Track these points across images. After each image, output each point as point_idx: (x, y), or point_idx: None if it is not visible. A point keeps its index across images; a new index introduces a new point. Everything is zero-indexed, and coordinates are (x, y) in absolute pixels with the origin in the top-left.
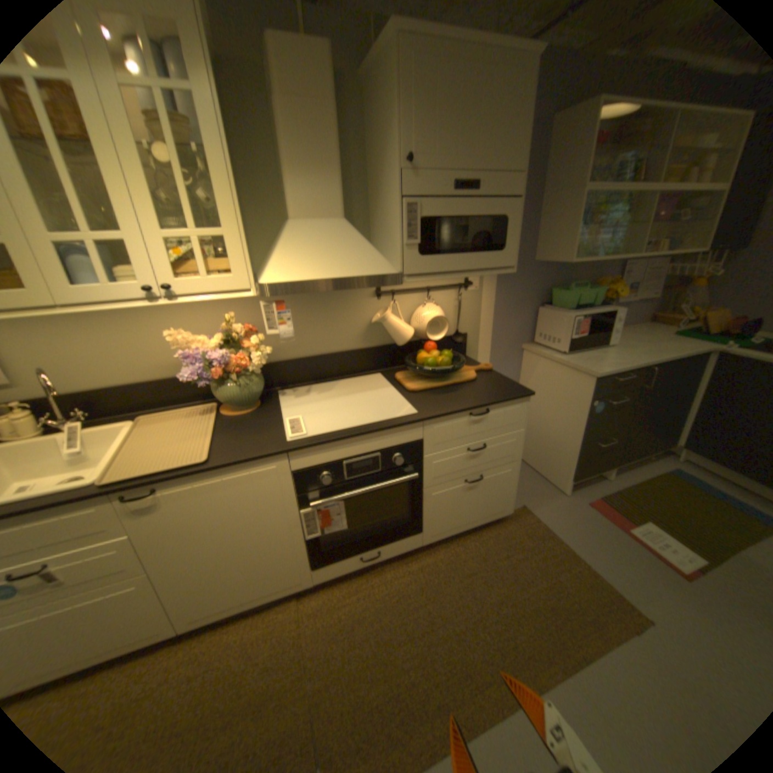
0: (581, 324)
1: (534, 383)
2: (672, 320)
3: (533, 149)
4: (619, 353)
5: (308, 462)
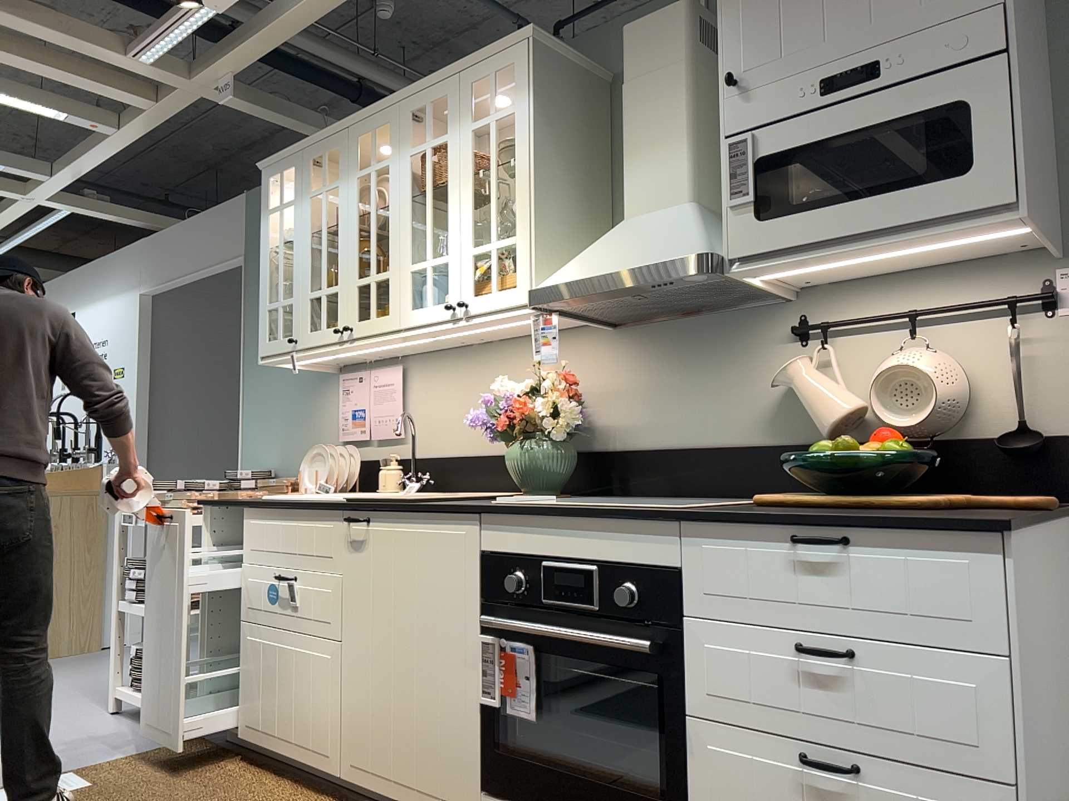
0: None
1: None
2: None
3: None
4: None
5: (499, 542)
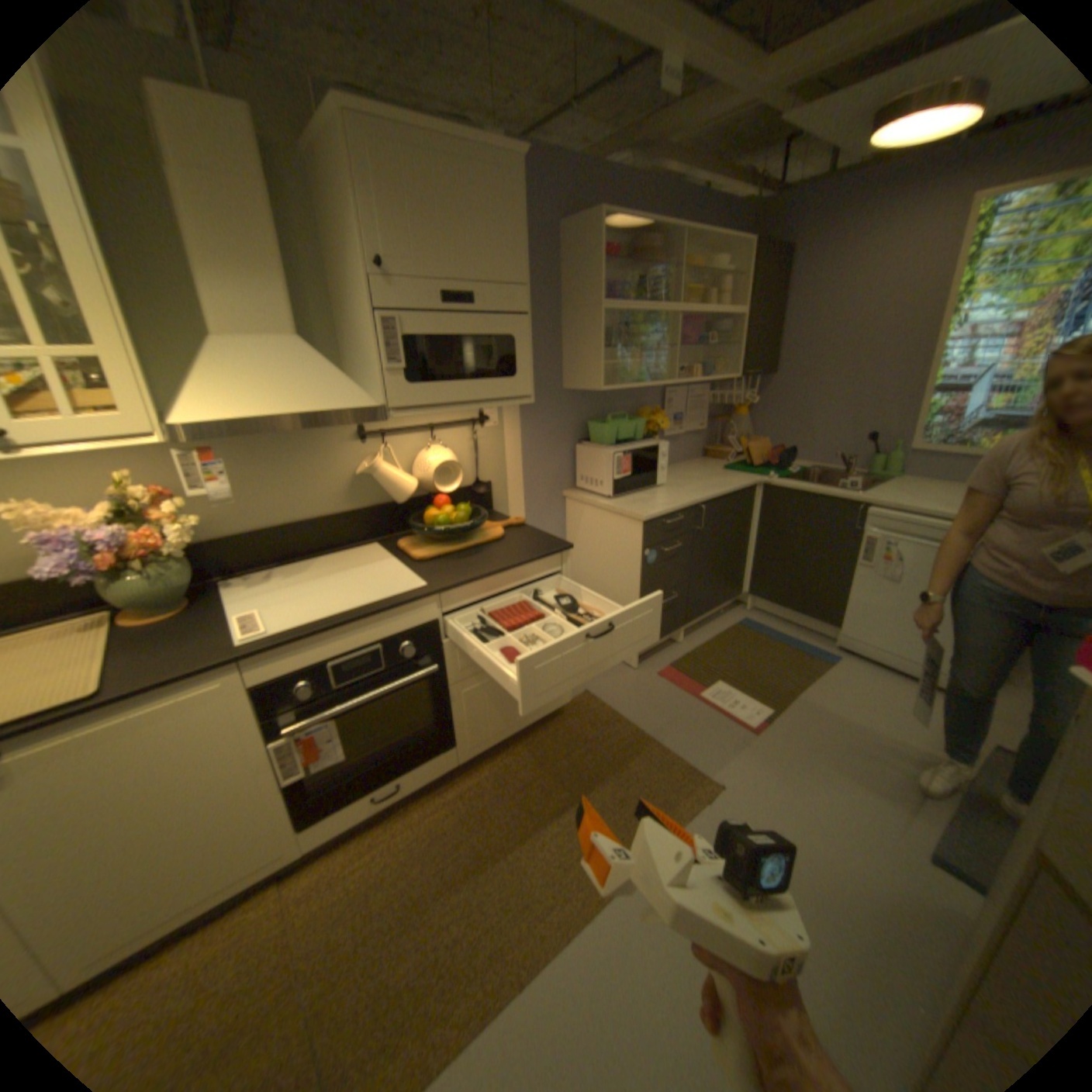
0: (621, 462)
1: (582, 538)
2: (721, 453)
3: (543, 258)
4: (667, 493)
5: (273, 670)
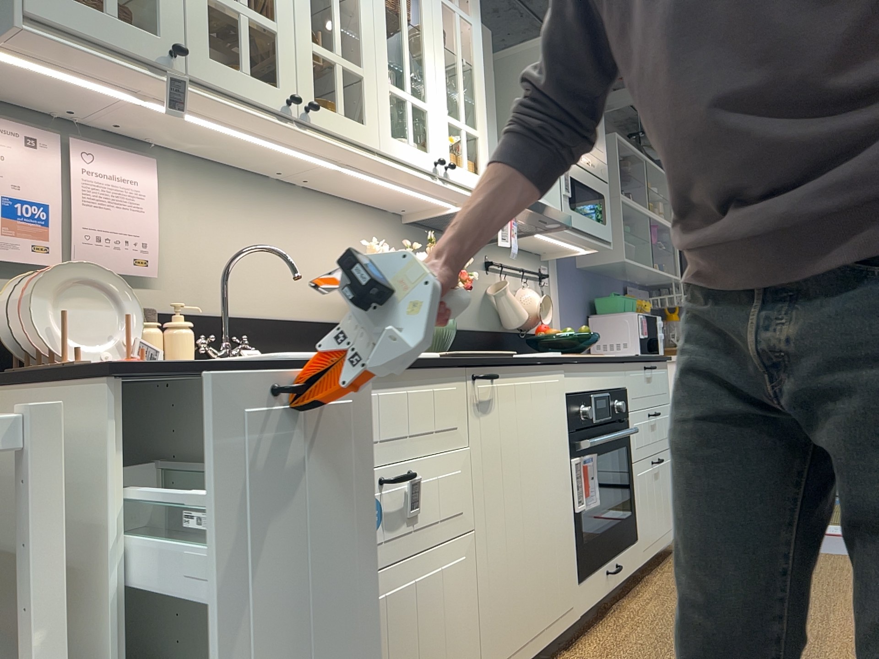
0: (644, 323)
1: None
2: None
3: None
4: None
5: (574, 385)
